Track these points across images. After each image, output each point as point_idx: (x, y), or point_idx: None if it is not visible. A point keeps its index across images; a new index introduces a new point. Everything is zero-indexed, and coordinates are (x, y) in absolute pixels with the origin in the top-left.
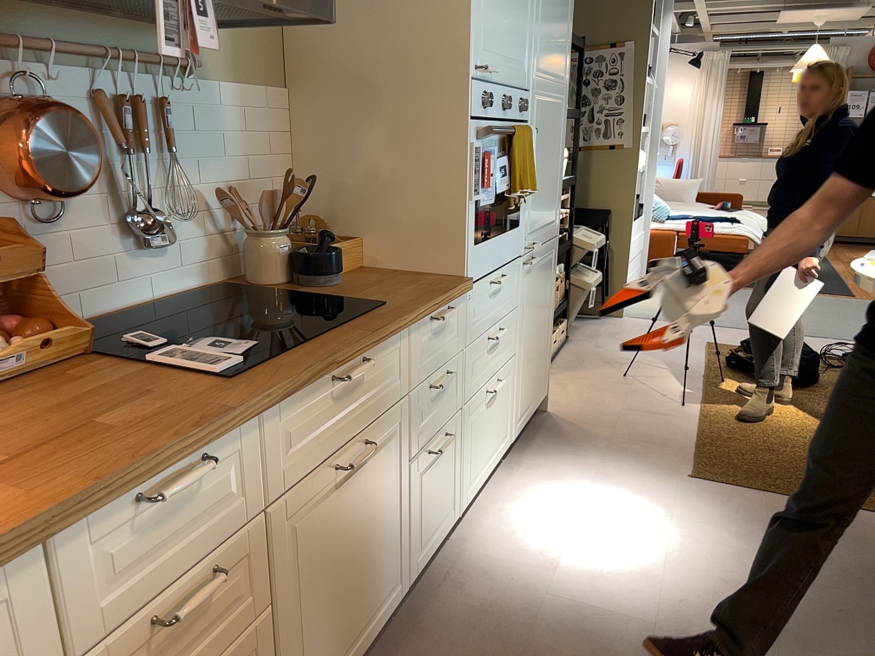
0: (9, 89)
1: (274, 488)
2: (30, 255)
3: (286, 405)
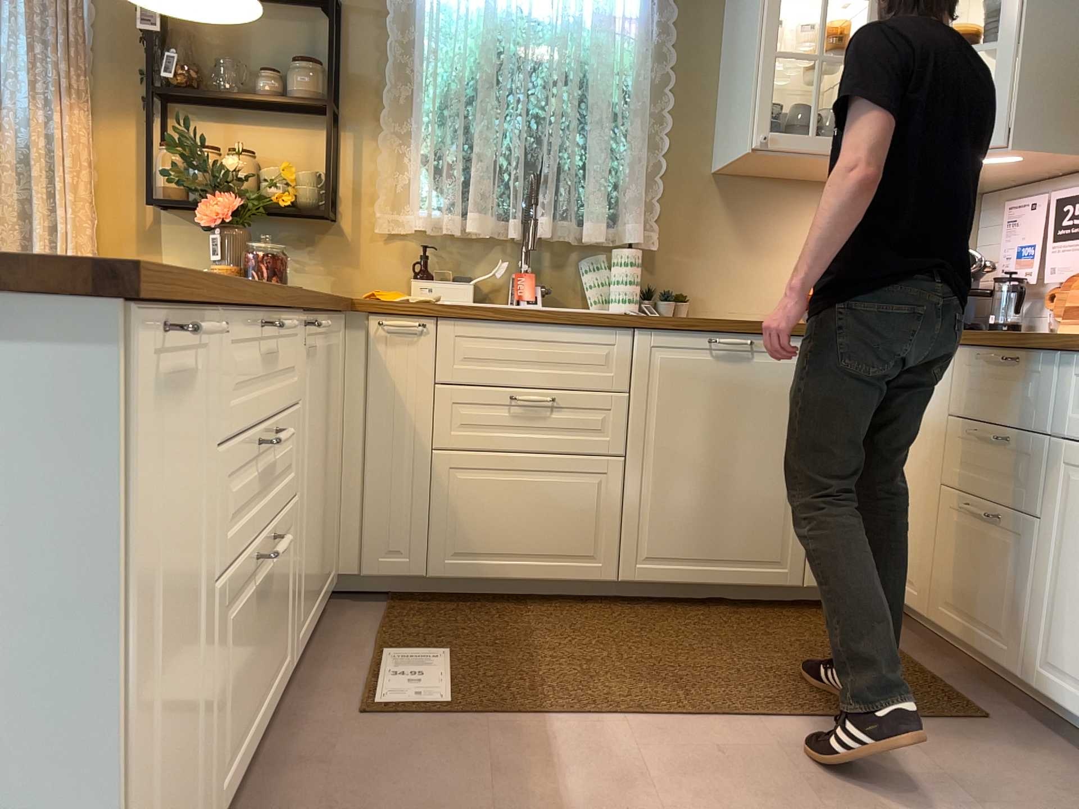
0: None
1: (1064, 426)
2: None
3: None
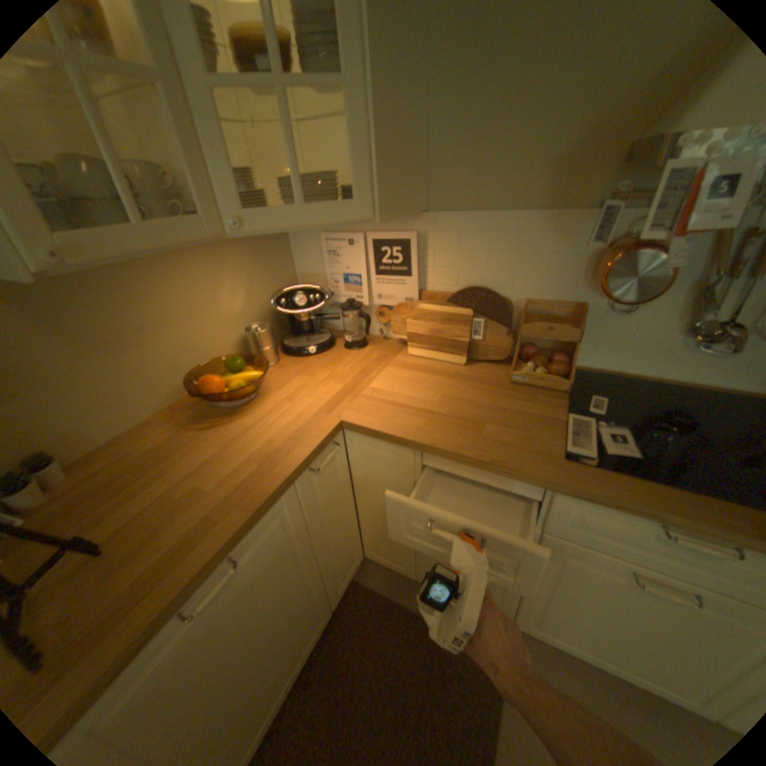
0: (635, 228)
1: (560, 532)
2: (575, 332)
3: (595, 505)
